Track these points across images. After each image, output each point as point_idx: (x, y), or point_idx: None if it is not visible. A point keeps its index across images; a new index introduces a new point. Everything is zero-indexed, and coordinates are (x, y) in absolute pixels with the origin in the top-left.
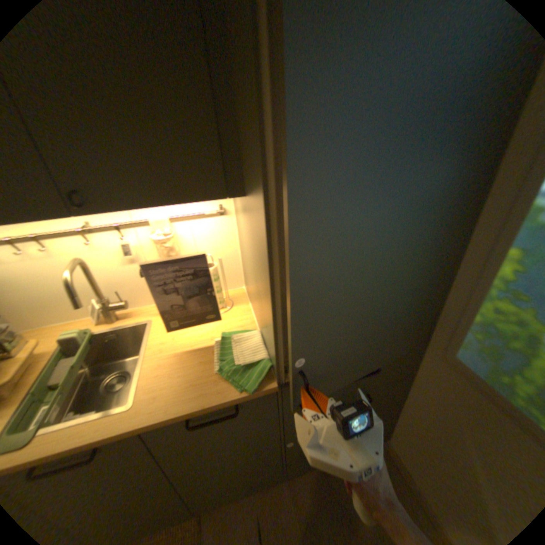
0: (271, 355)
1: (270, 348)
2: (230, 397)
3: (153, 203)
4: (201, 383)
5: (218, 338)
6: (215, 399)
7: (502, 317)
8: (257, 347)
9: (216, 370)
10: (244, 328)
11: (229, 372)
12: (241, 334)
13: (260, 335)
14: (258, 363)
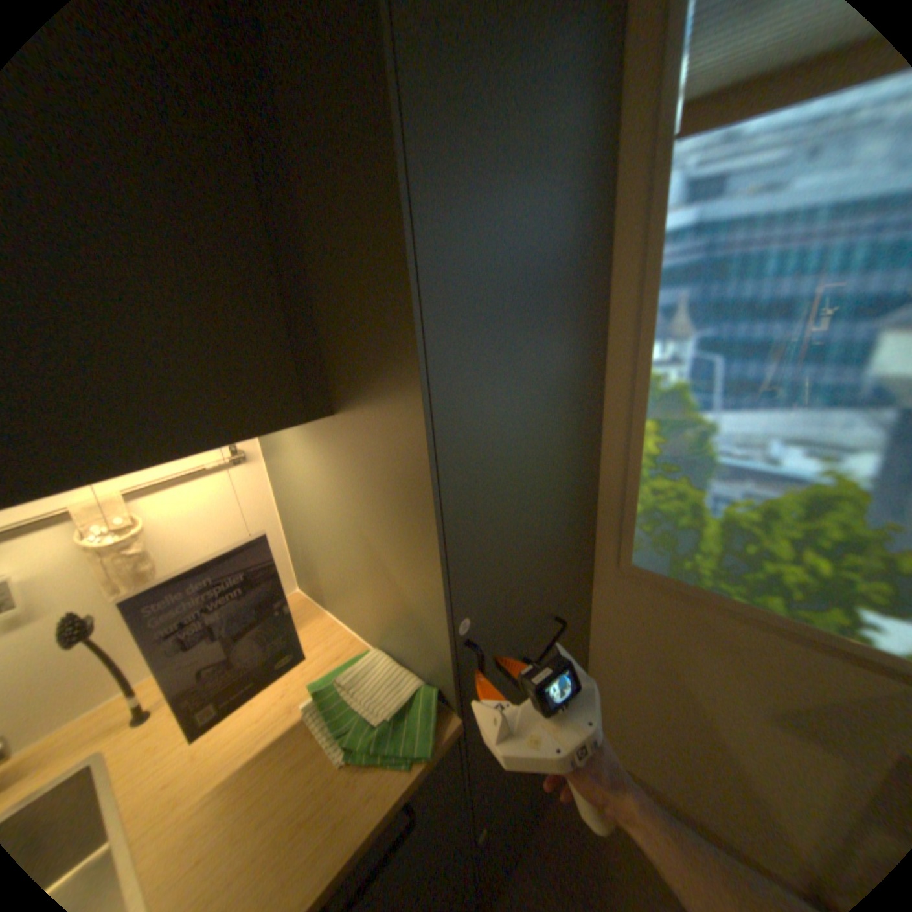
0: (428, 675)
1: (427, 661)
2: (393, 792)
3: (155, 455)
4: (320, 804)
5: (304, 700)
6: (367, 816)
7: (660, 497)
8: (395, 675)
9: (337, 761)
10: (346, 656)
11: (365, 747)
12: (349, 670)
13: (387, 654)
14: (413, 699)
